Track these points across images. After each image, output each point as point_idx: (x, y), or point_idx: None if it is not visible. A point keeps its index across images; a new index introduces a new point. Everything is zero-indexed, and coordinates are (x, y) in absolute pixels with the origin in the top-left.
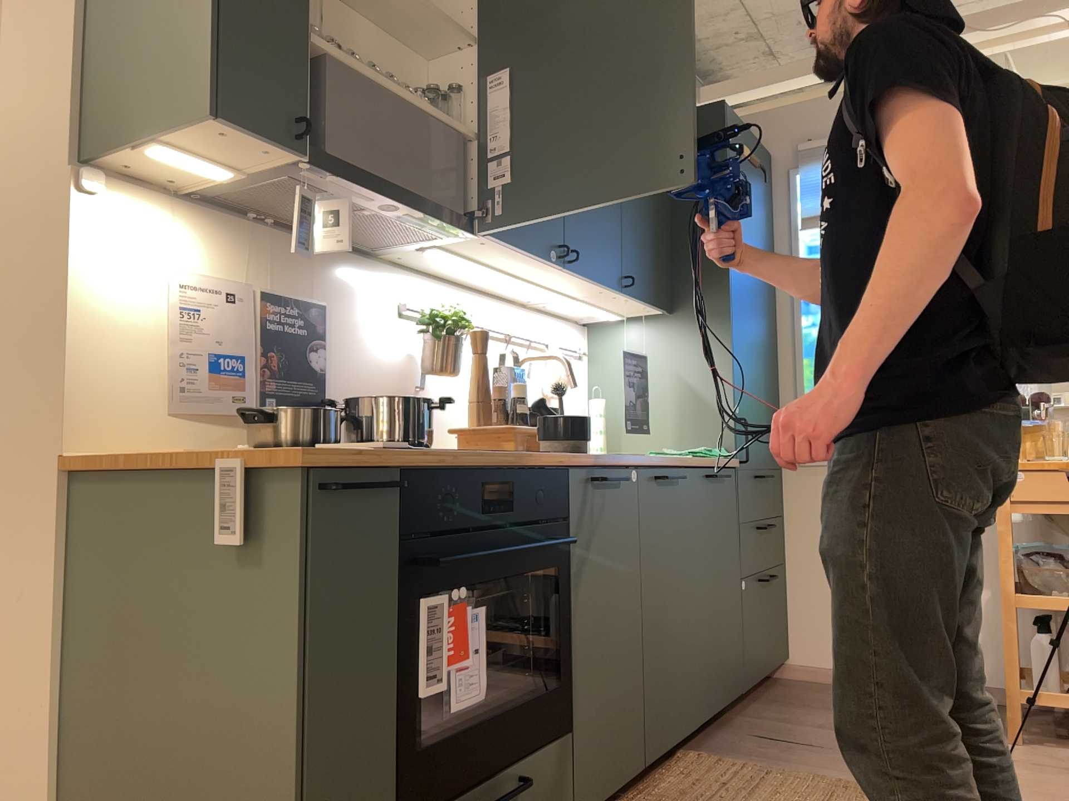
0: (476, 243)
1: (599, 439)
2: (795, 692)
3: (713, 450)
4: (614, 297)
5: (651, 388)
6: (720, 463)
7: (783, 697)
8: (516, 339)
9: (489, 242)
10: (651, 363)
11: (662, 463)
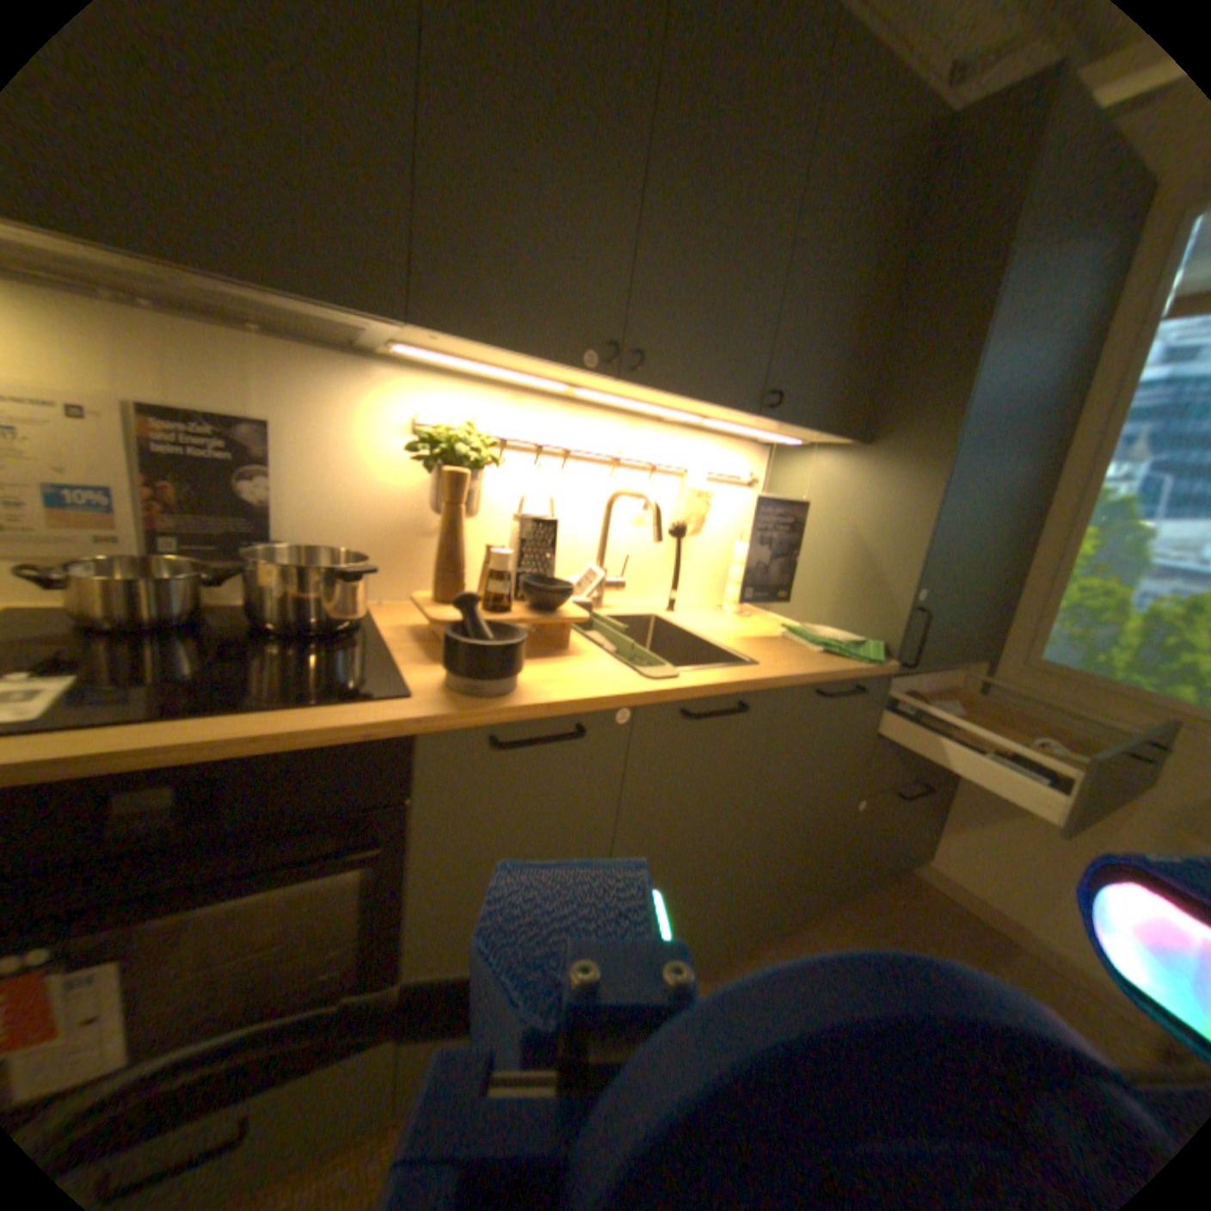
0: (430, 336)
1: (730, 588)
2: (912, 907)
3: (862, 639)
4: (756, 418)
5: (815, 536)
6: (853, 667)
7: (890, 911)
8: (629, 460)
9: (441, 335)
10: (823, 504)
11: (703, 684)
